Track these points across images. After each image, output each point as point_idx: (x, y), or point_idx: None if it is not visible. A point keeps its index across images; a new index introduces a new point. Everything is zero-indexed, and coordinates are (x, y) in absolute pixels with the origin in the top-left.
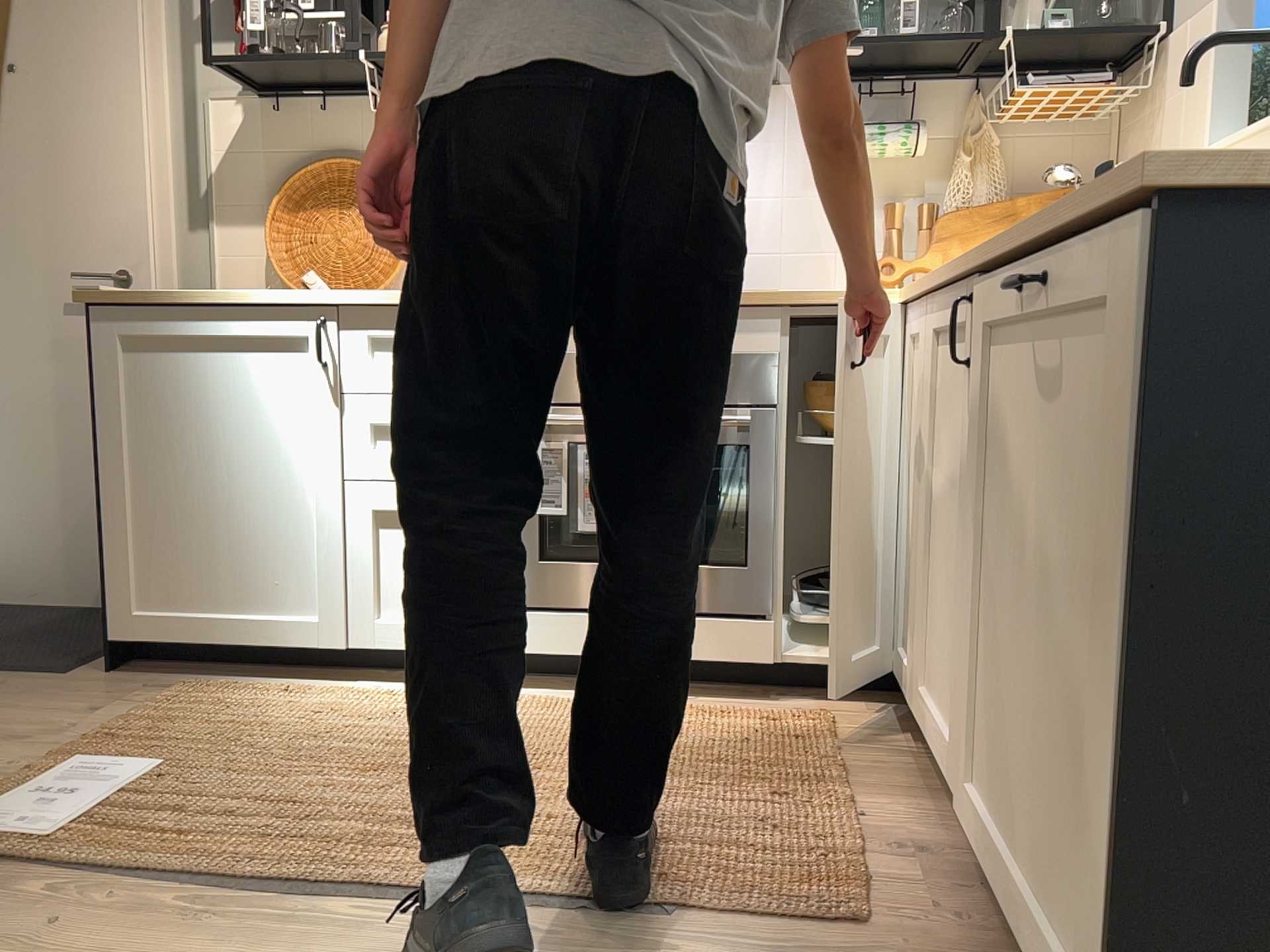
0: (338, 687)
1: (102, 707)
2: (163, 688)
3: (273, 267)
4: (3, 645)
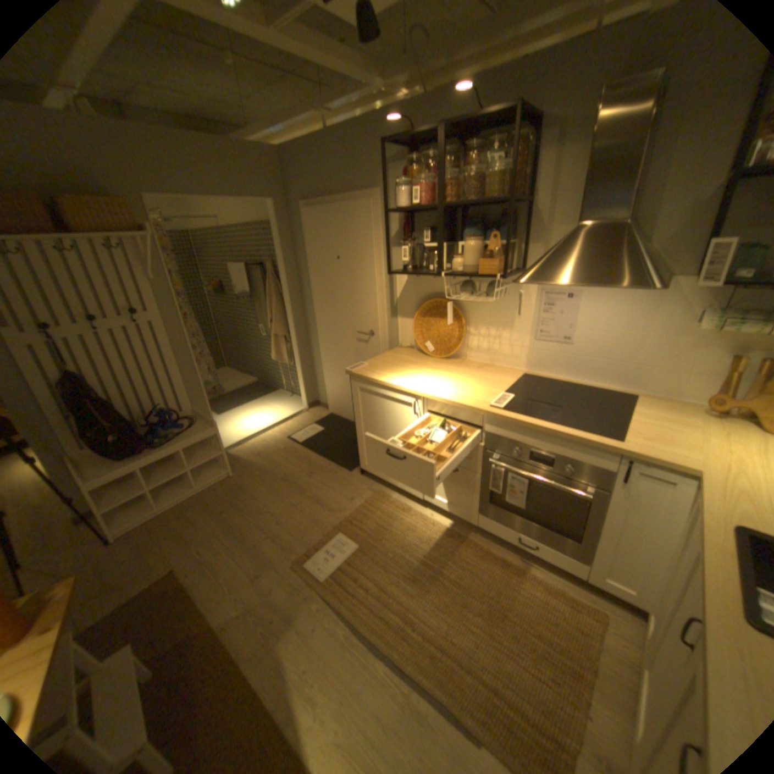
0: (420, 508)
1: (354, 497)
2: (372, 489)
3: (415, 340)
4: (341, 447)
